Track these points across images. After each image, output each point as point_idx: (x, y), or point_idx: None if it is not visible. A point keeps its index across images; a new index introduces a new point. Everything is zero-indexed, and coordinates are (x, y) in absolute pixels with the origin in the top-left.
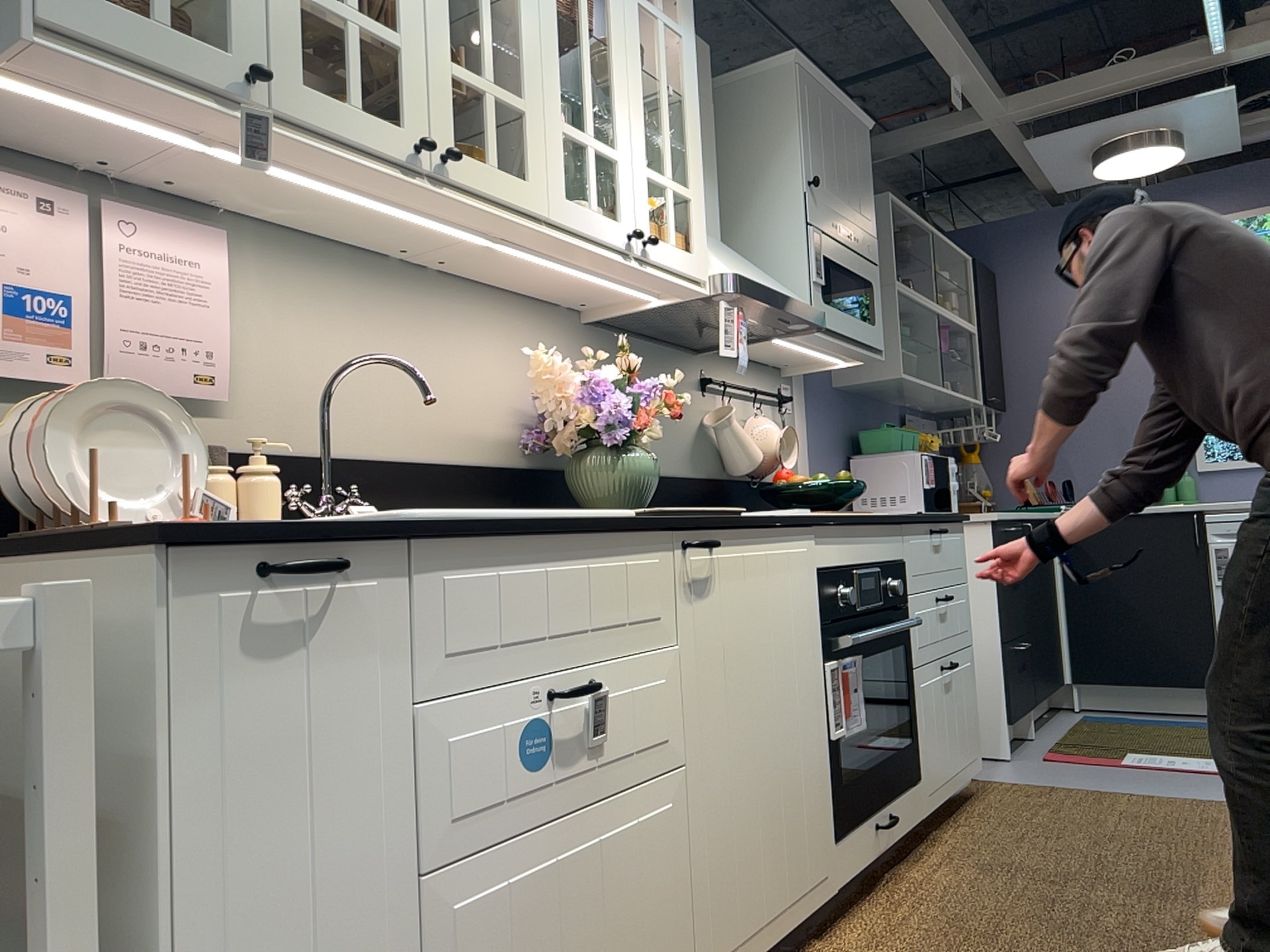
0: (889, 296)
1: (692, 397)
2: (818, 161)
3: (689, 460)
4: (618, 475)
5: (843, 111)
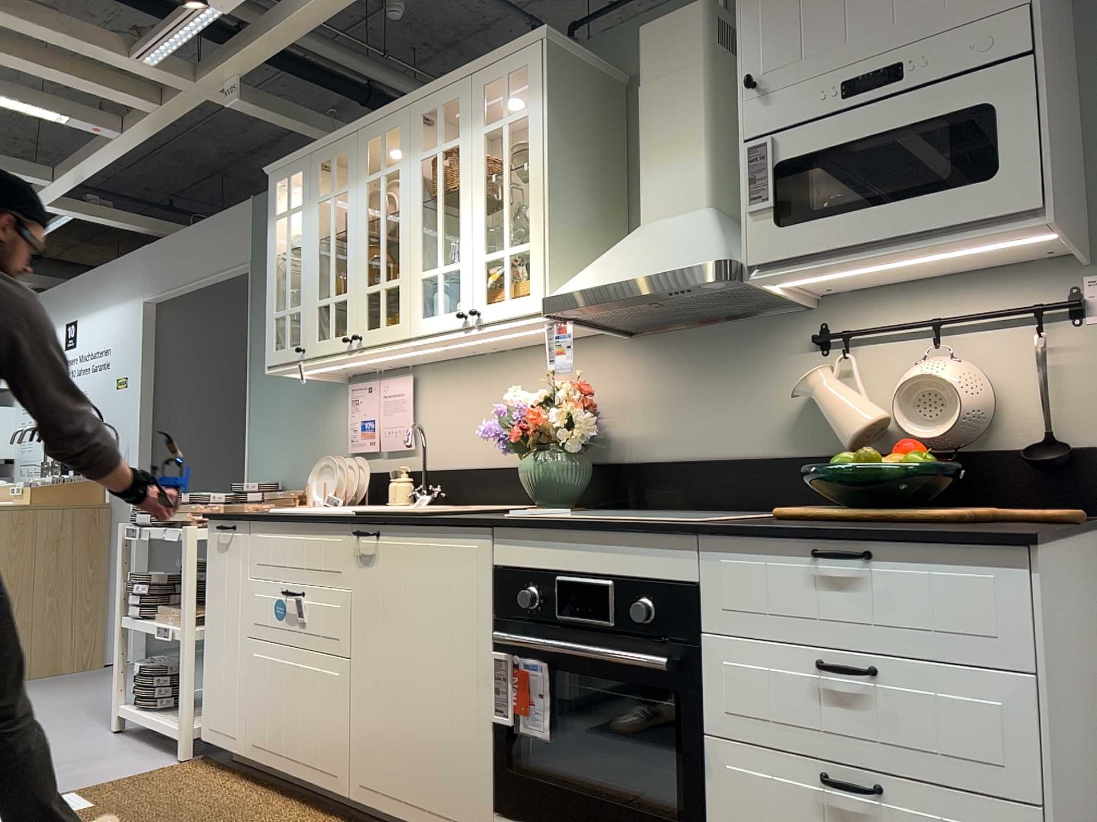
0: None
1: (790, 364)
2: (774, 38)
3: (781, 437)
4: (521, 476)
5: None
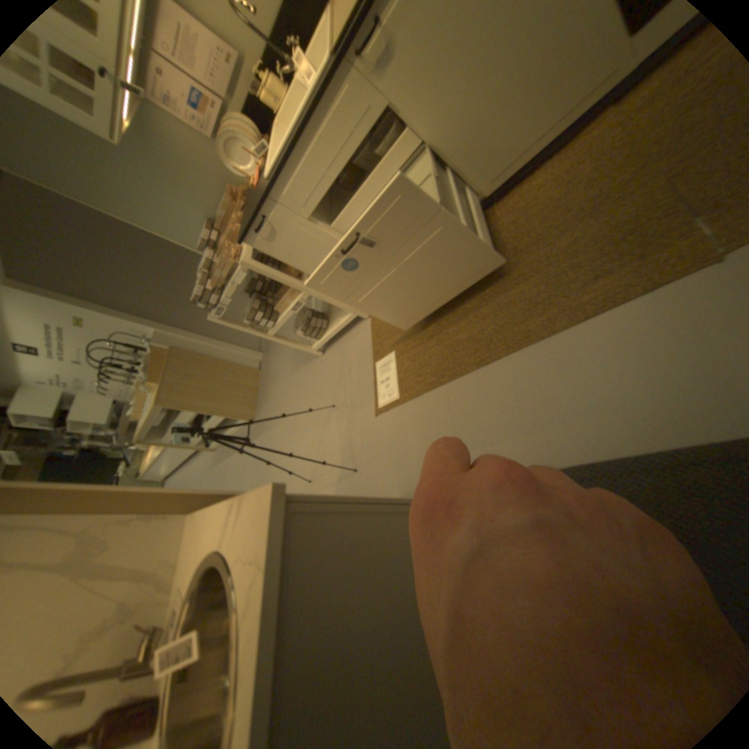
0: None
1: None
2: None
3: None
4: None
5: None
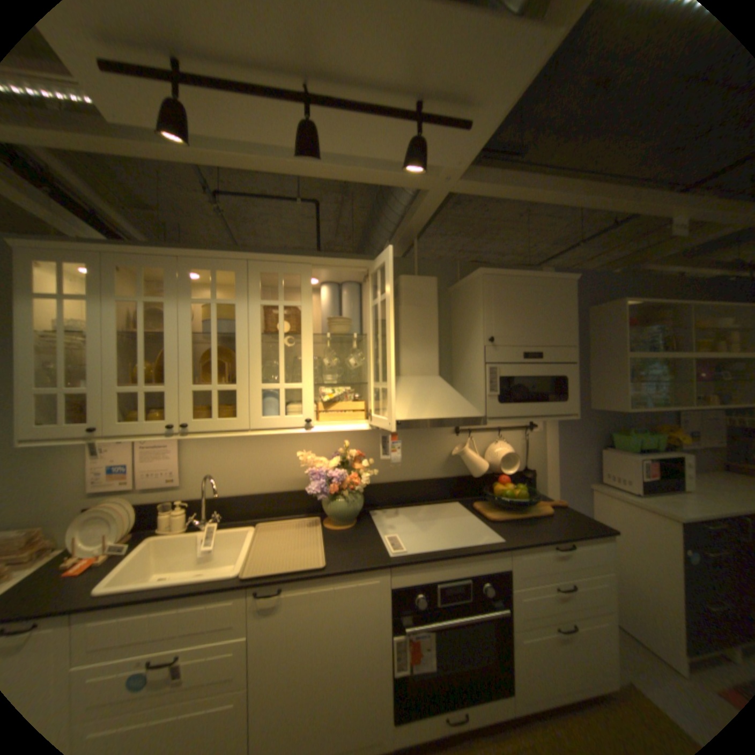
0: (630, 358)
1: (444, 439)
2: (500, 324)
3: (439, 470)
4: (329, 510)
5: (538, 281)
